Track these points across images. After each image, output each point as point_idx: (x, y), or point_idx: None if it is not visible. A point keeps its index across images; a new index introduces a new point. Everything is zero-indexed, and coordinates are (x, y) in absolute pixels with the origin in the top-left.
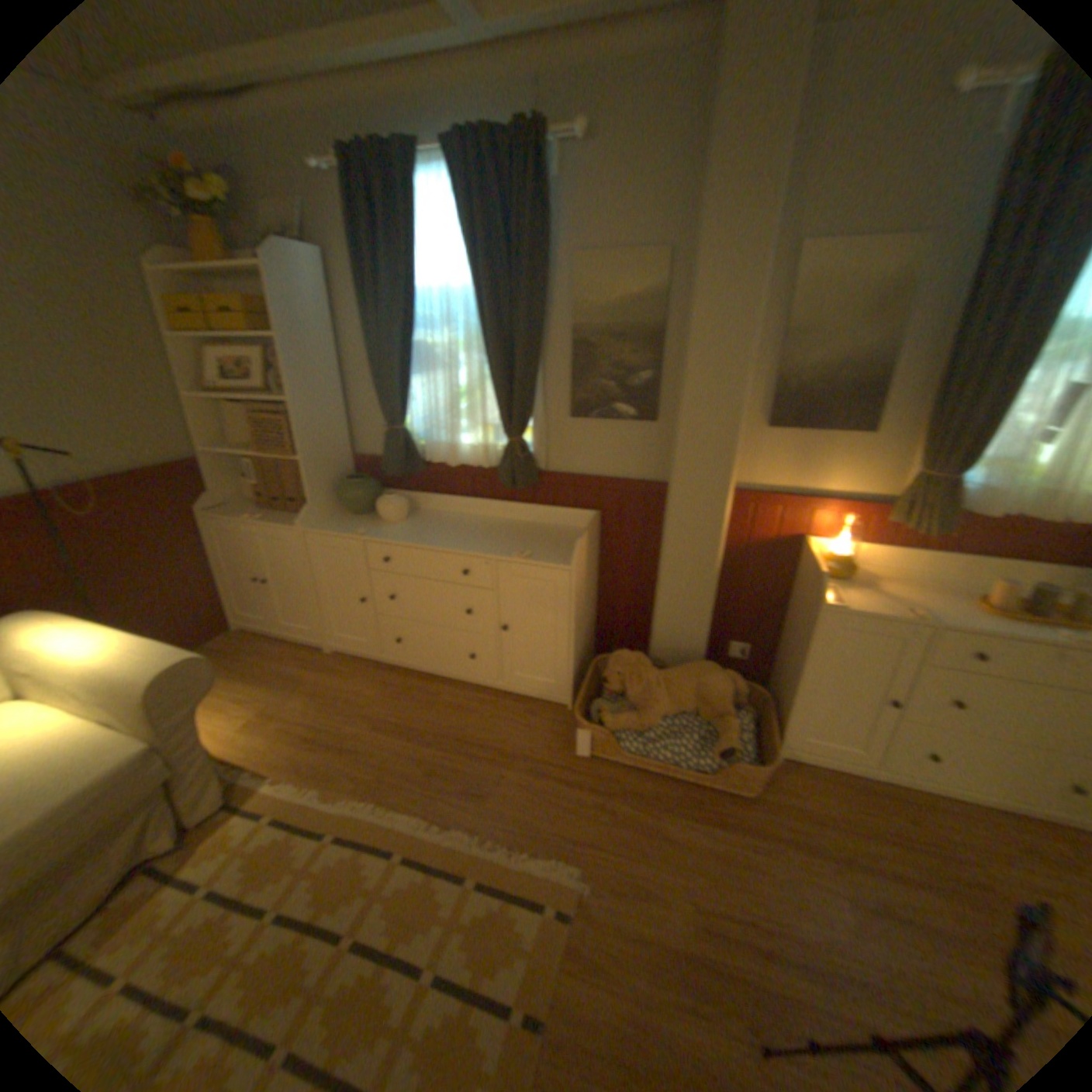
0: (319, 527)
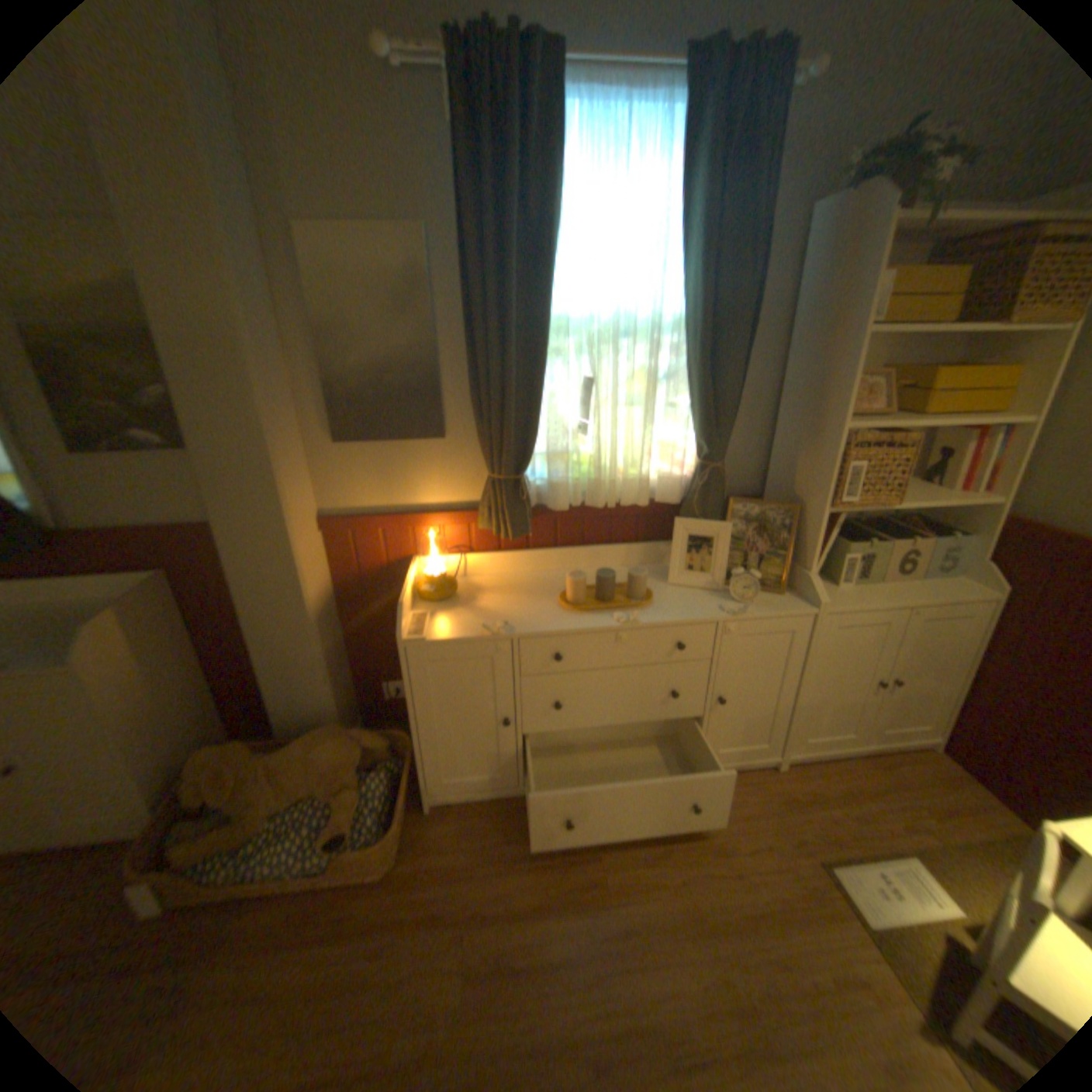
0: None
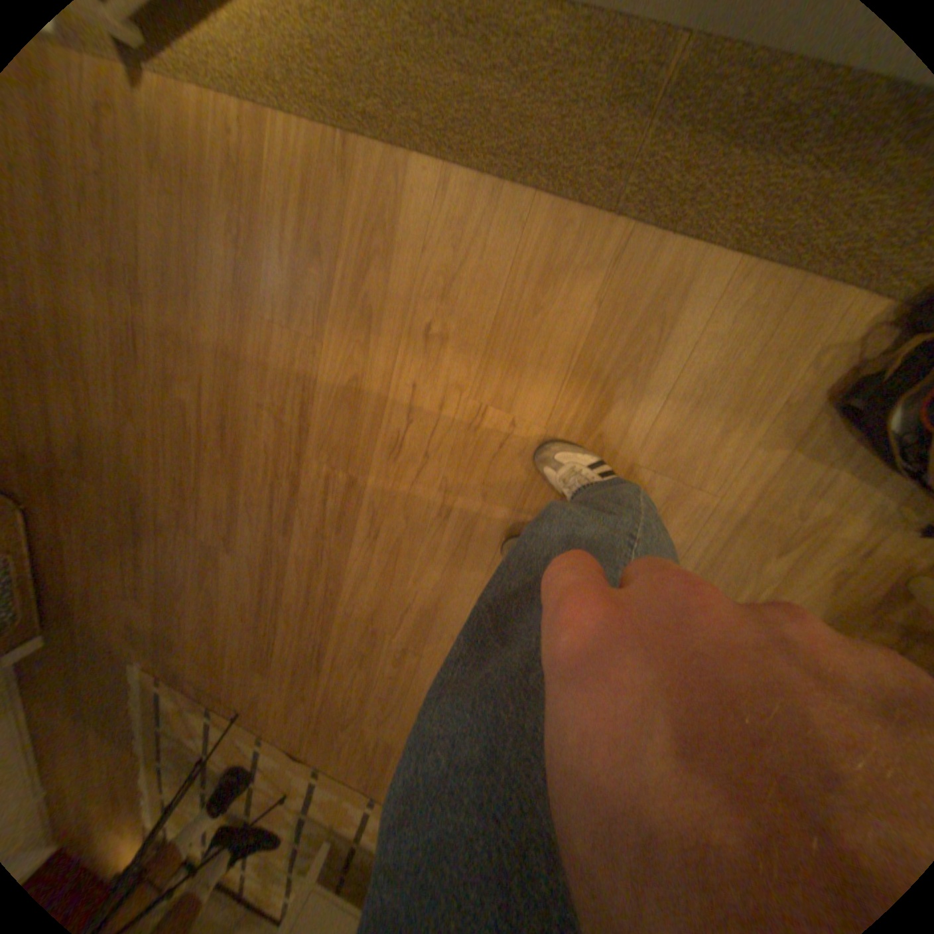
0: None
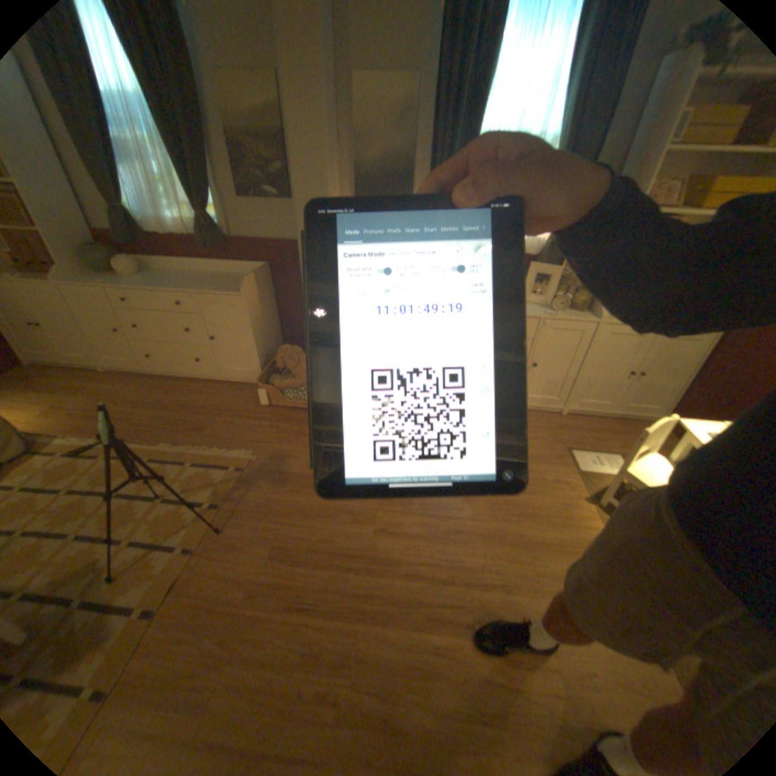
0: (69, 281)
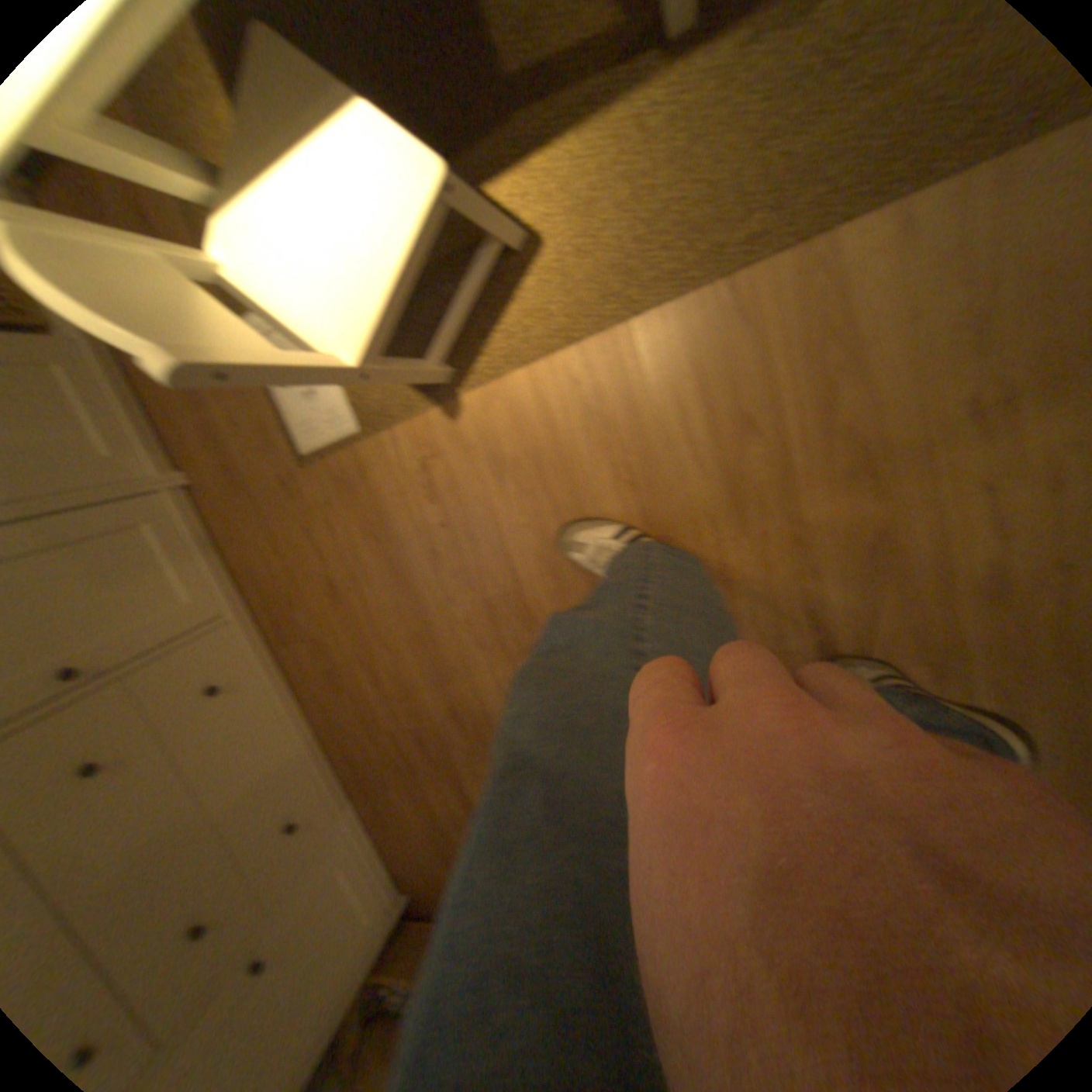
0: None
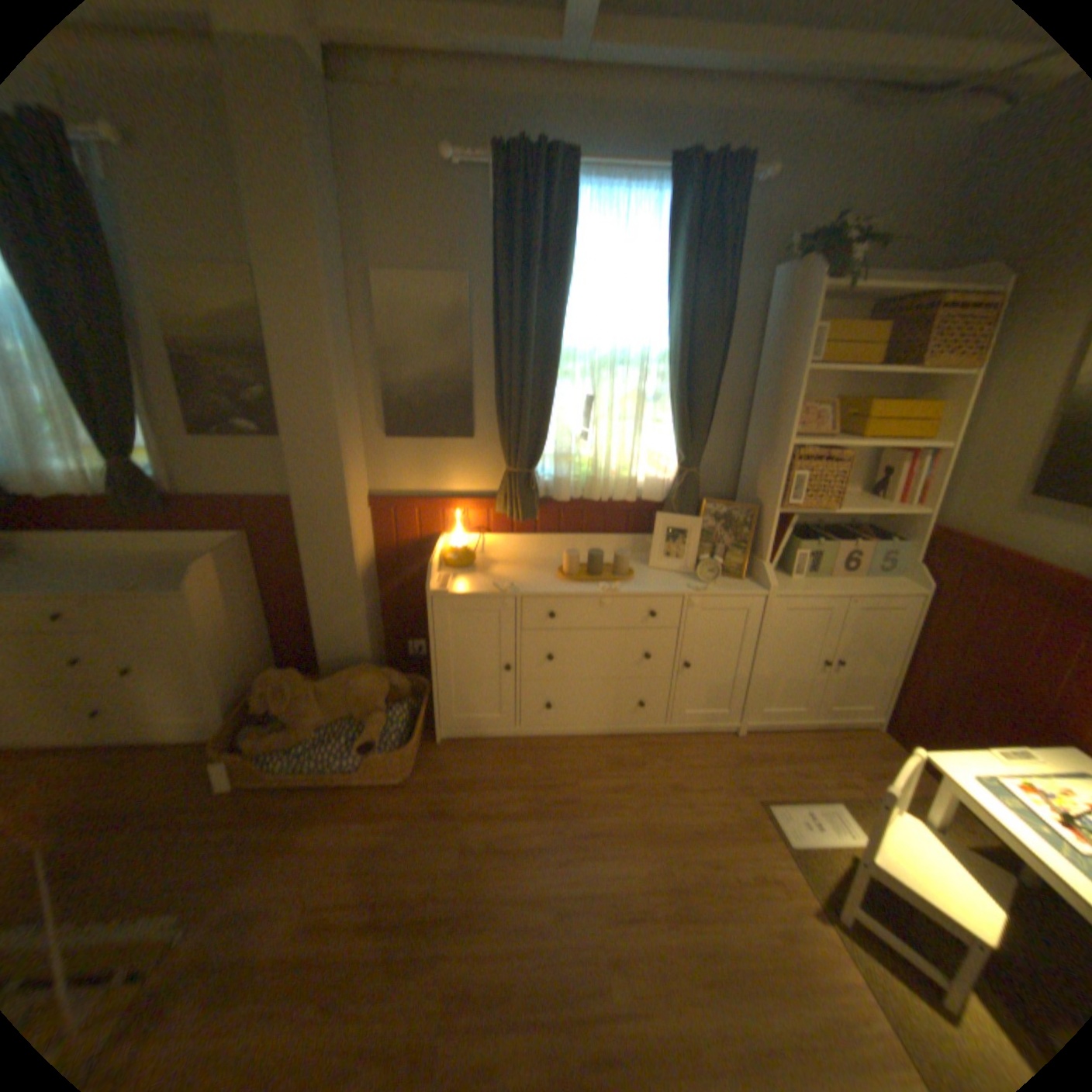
0: None
